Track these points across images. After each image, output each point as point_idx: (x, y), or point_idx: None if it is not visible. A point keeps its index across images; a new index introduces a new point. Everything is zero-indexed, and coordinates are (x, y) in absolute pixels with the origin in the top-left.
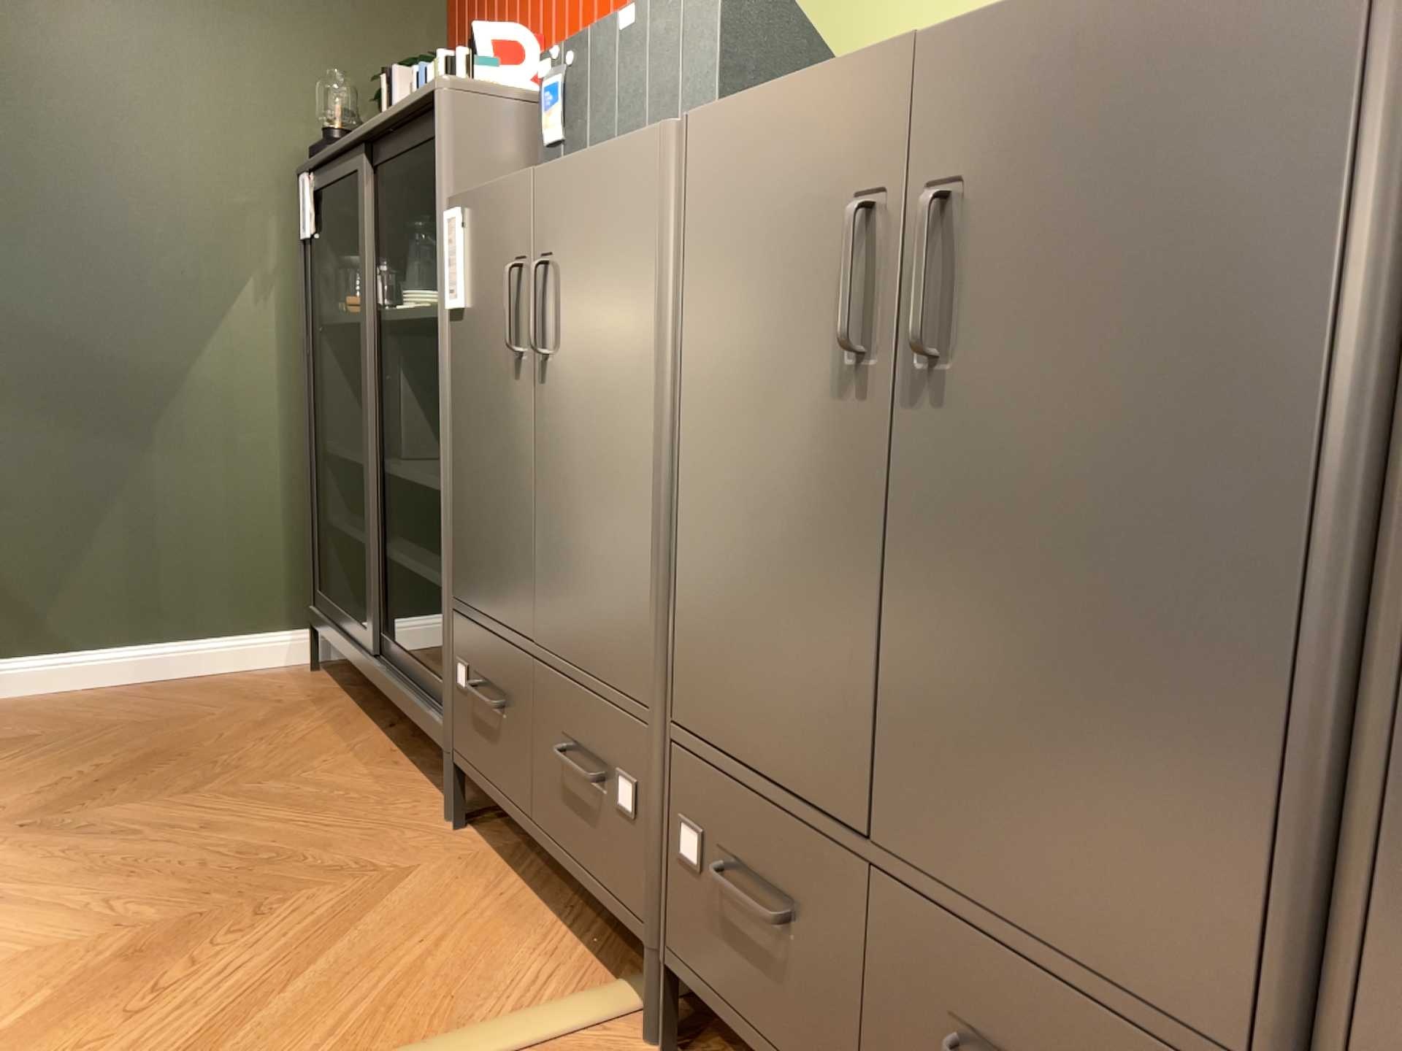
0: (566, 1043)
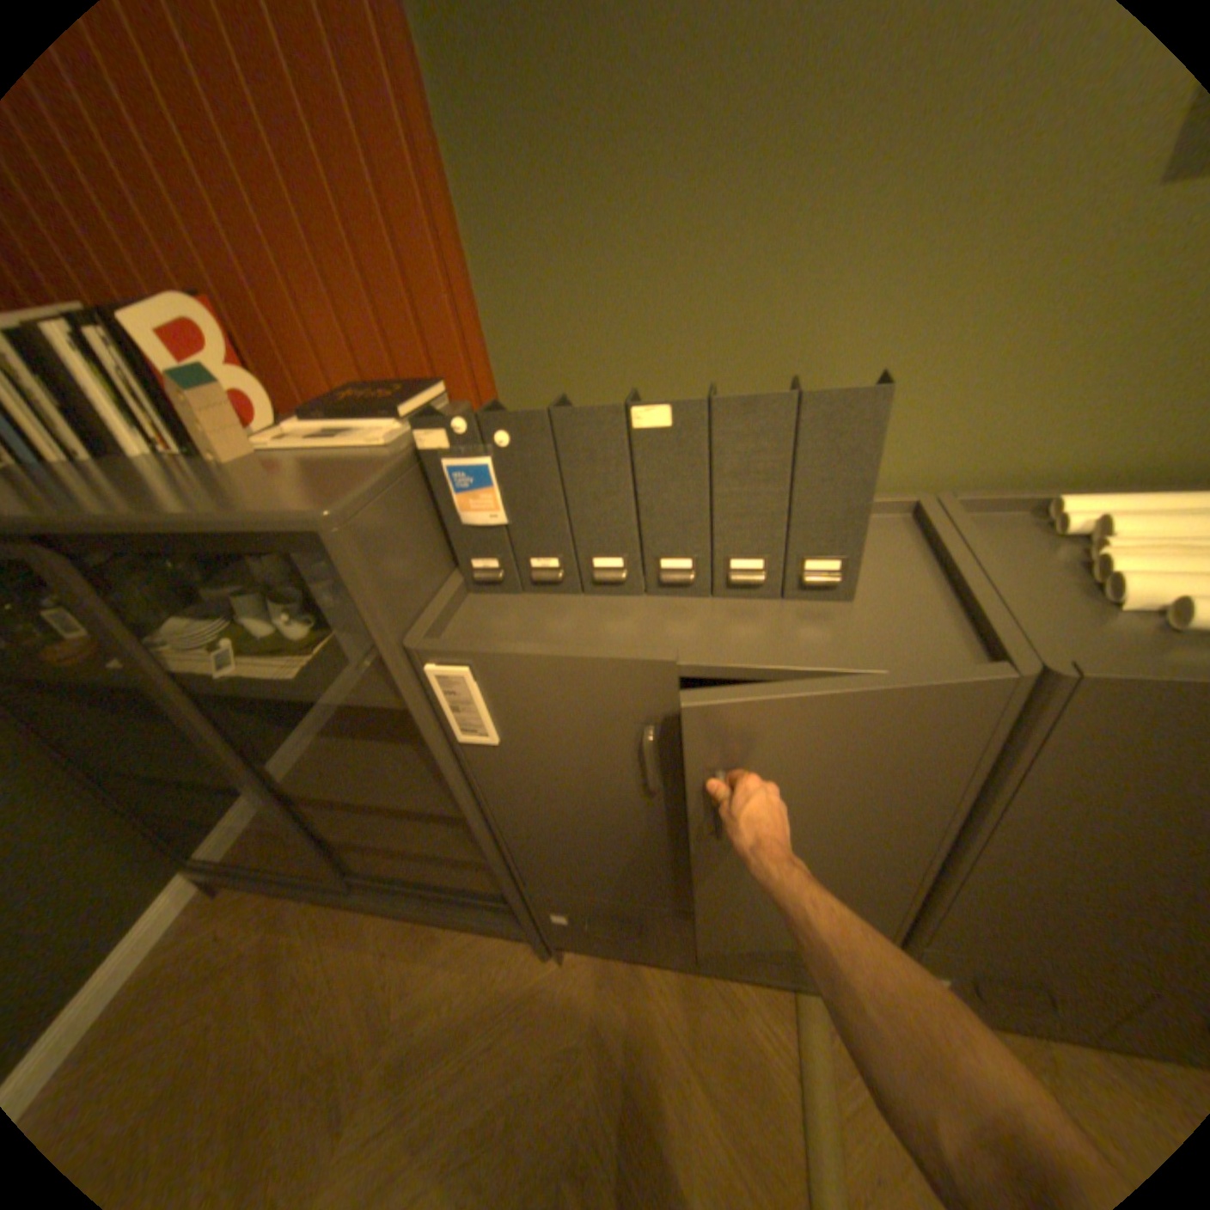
0: (840, 1065)
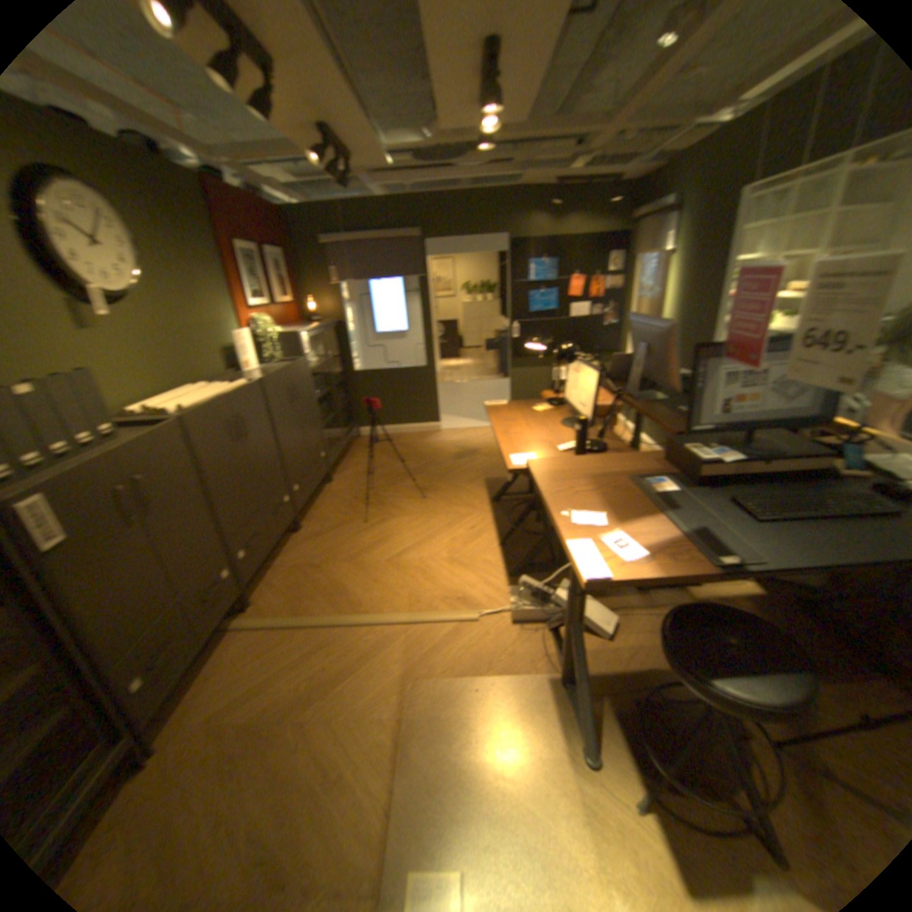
0: (256, 619)
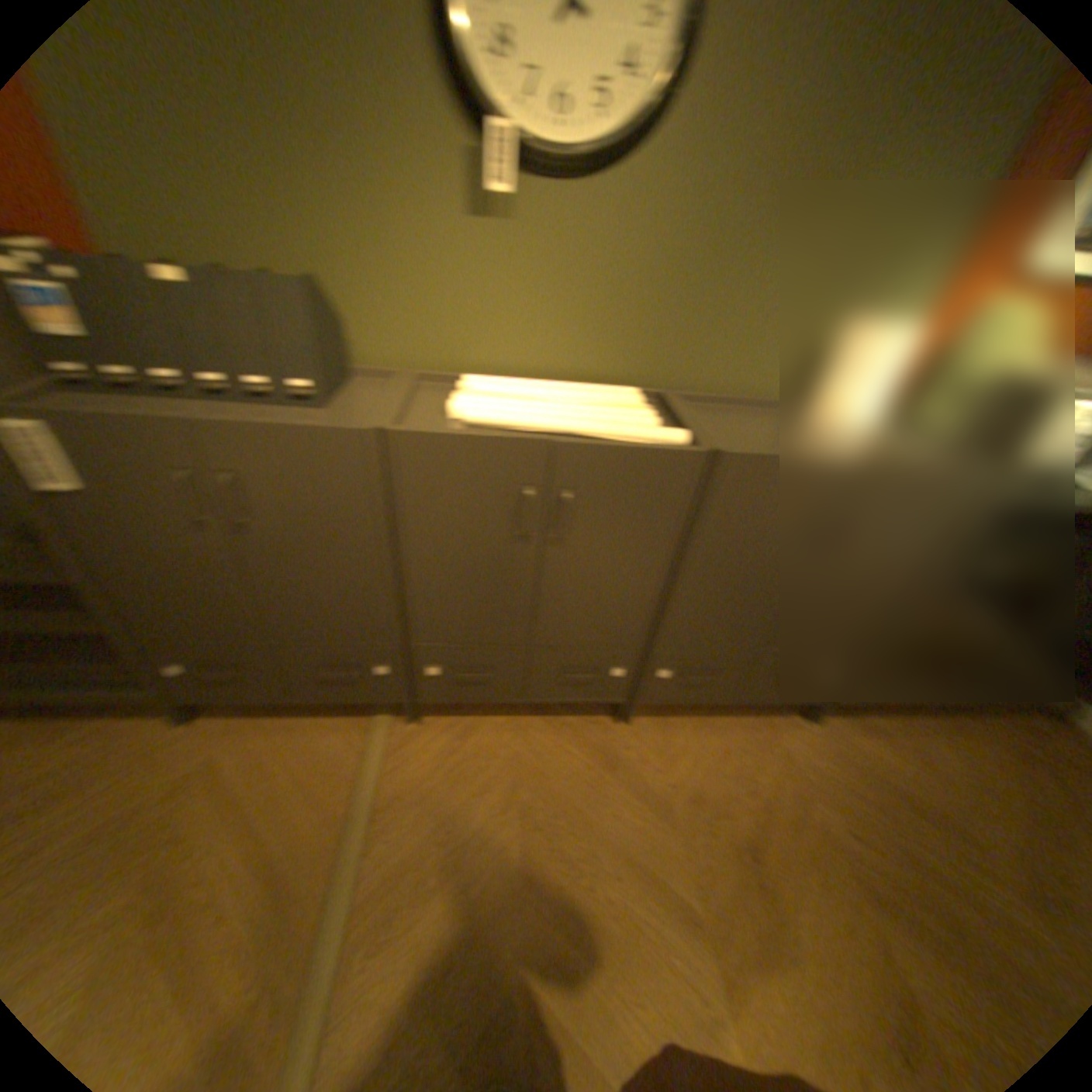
0: (392, 748)
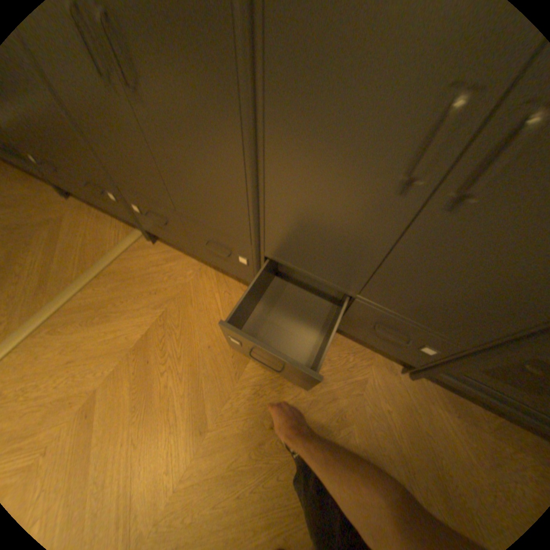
0: (130, 247)
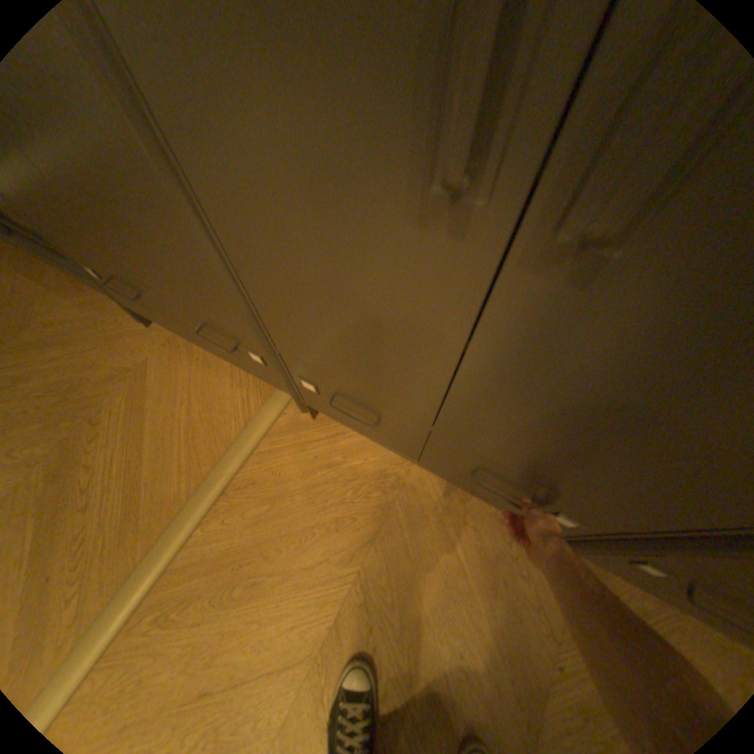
0: (273, 428)
